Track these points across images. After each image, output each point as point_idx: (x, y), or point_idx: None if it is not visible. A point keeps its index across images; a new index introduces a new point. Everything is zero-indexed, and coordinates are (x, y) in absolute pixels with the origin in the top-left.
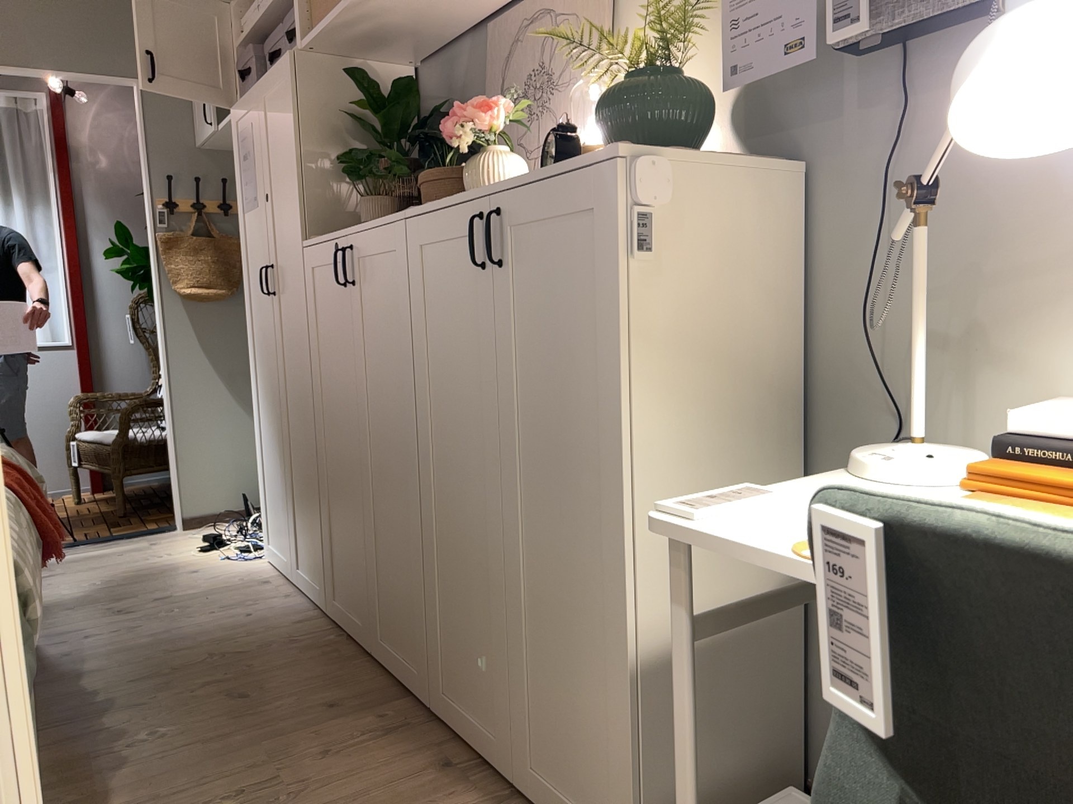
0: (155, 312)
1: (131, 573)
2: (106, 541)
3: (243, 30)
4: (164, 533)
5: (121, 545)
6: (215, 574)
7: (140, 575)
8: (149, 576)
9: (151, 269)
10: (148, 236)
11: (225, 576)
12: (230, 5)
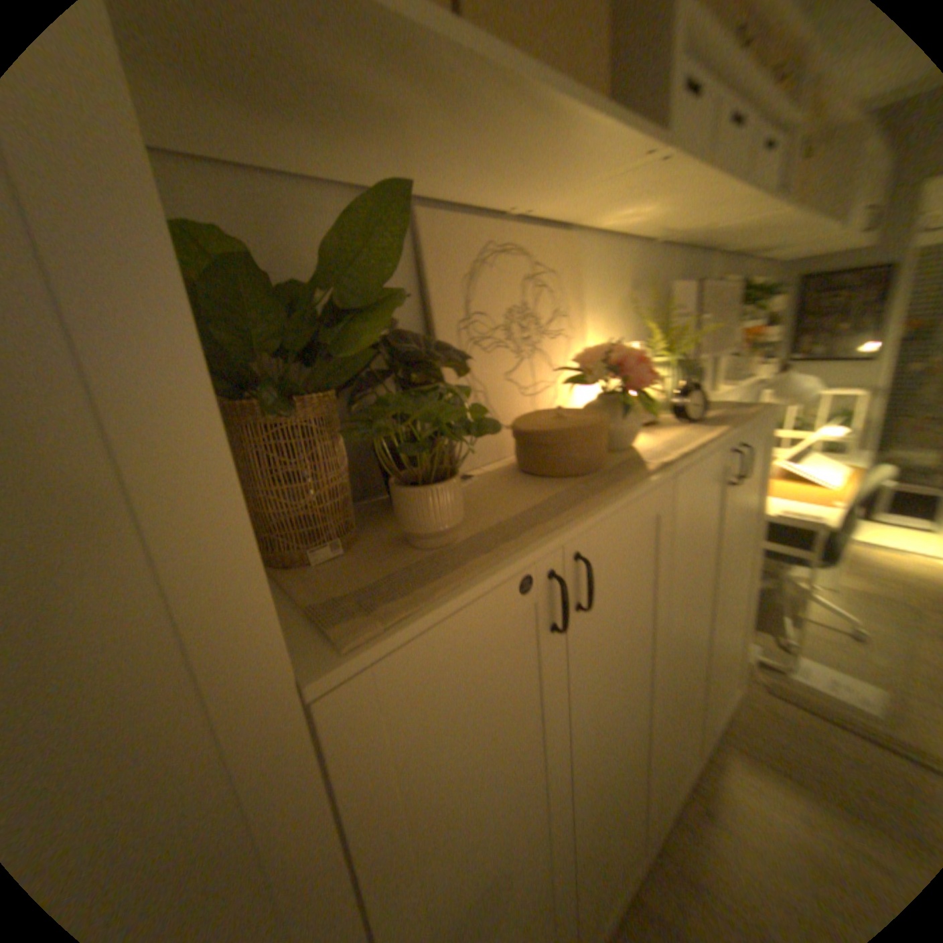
0: None
1: None
2: None
3: None
4: None
5: None
6: None
7: None
8: None
9: None
10: None
11: None
12: None
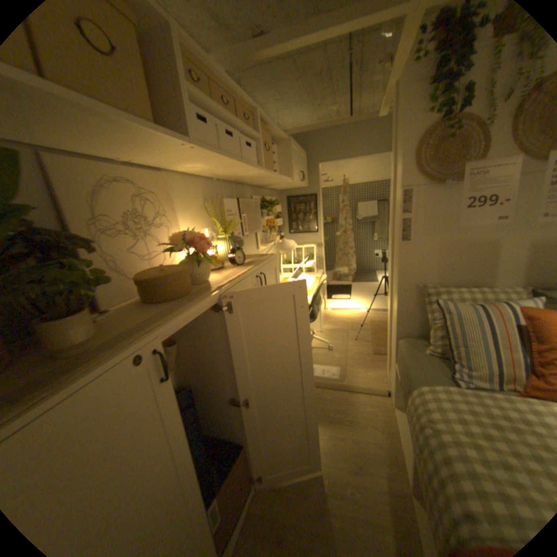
0: None
1: None
2: None
3: None
4: None
5: None
6: None
7: None
8: None
9: None
10: None
11: None
12: None
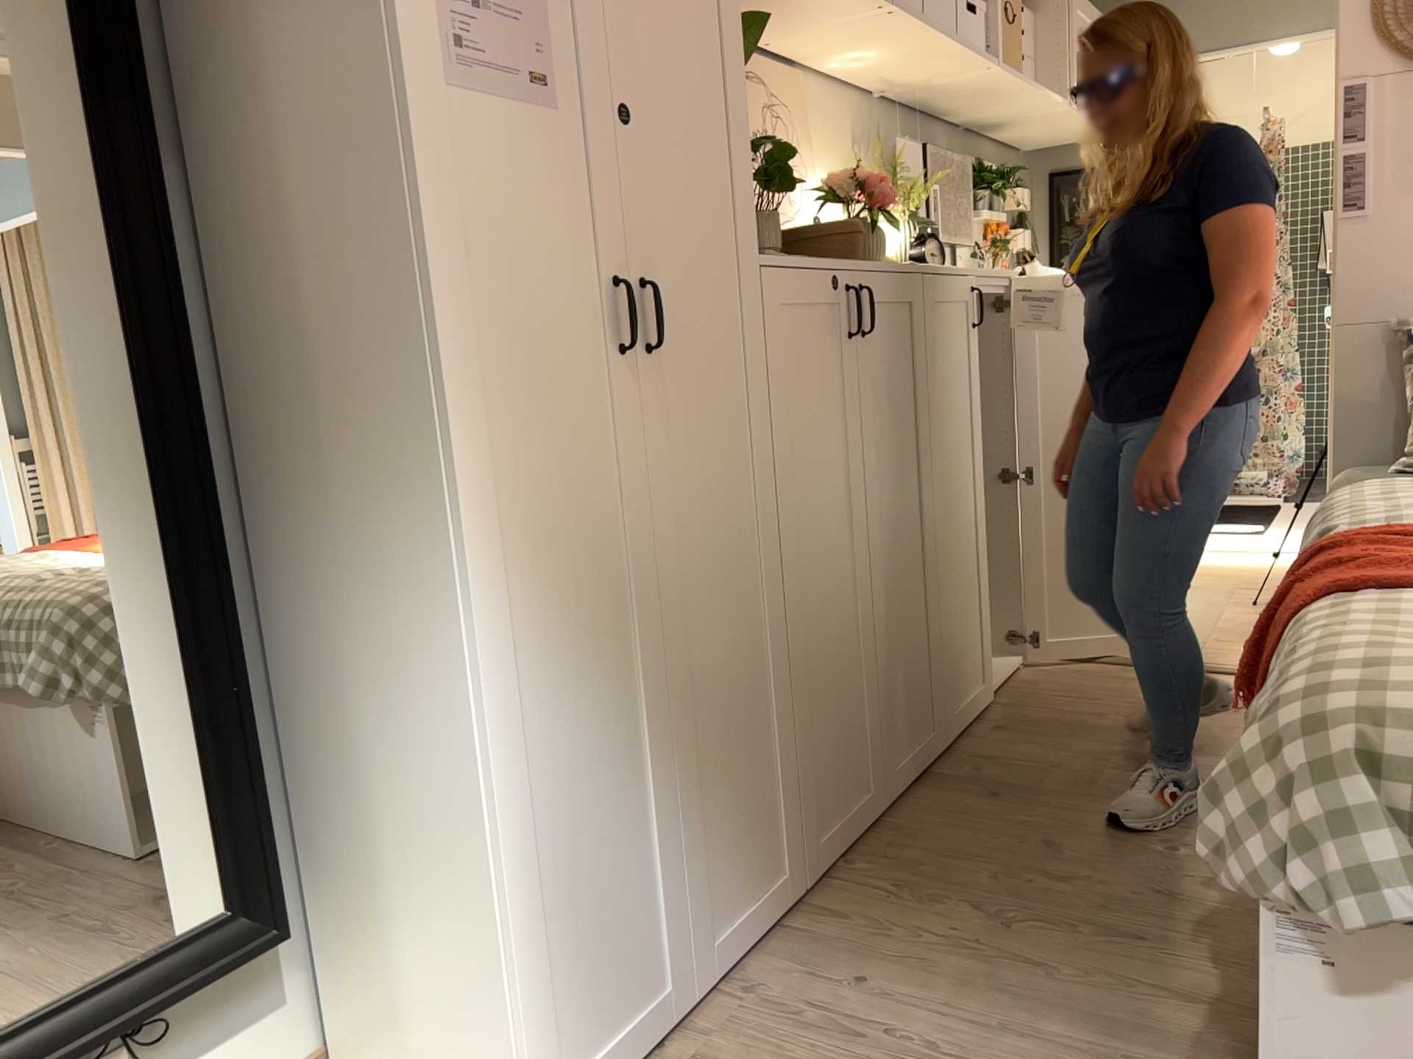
0: None
1: None
2: None
3: None
4: None
5: None
6: None
7: None
8: None
9: None
10: None
11: None
12: None
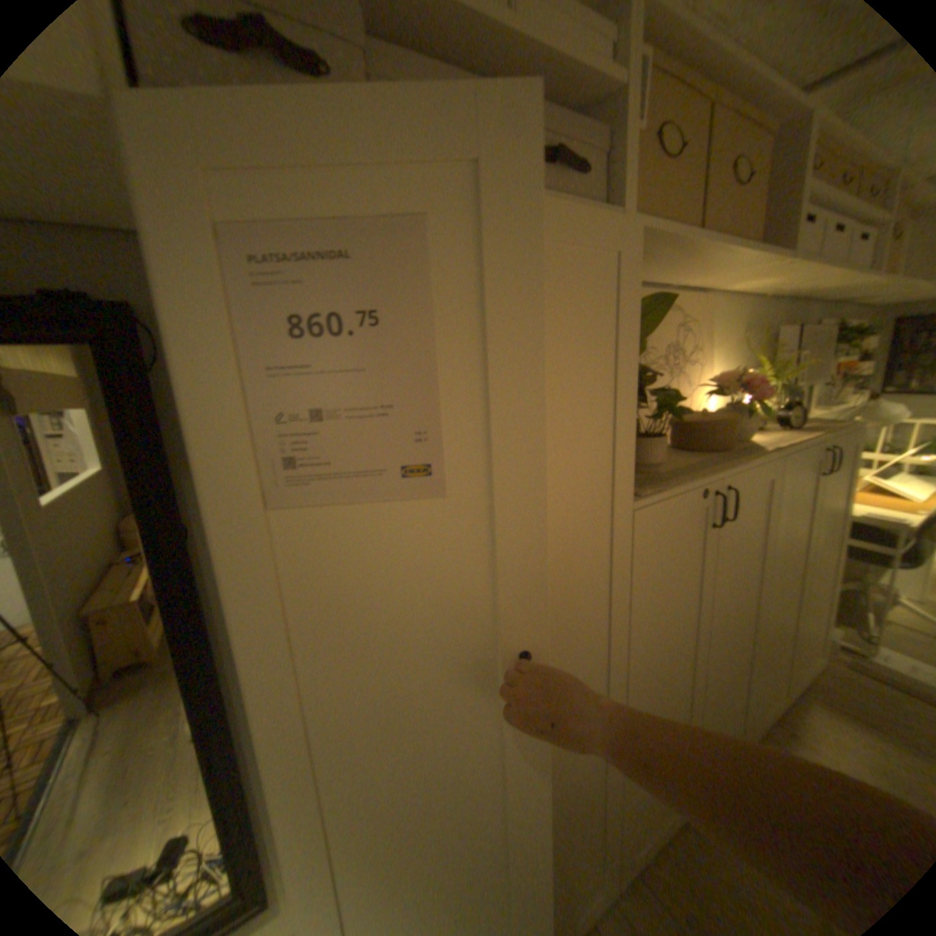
0: None
1: None
2: None
3: None
4: None
5: None
6: None
7: None
8: None
9: None
10: None
11: None
12: None
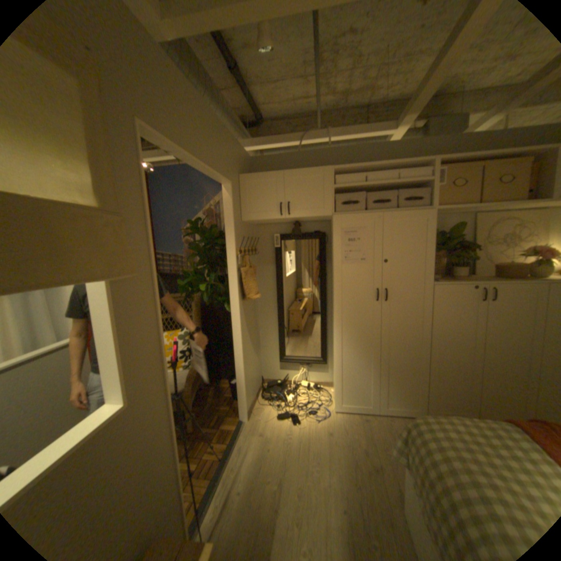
0: (232, 311)
1: (312, 454)
2: (232, 451)
3: (336, 181)
4: (245, 428)
5: (245, 447)
6: (342, 430)
7: (318, 452)
8: (324, 450)
9: (231, 288)
10: (229, 270)
11: (347, 429)
12: (334, 168)
